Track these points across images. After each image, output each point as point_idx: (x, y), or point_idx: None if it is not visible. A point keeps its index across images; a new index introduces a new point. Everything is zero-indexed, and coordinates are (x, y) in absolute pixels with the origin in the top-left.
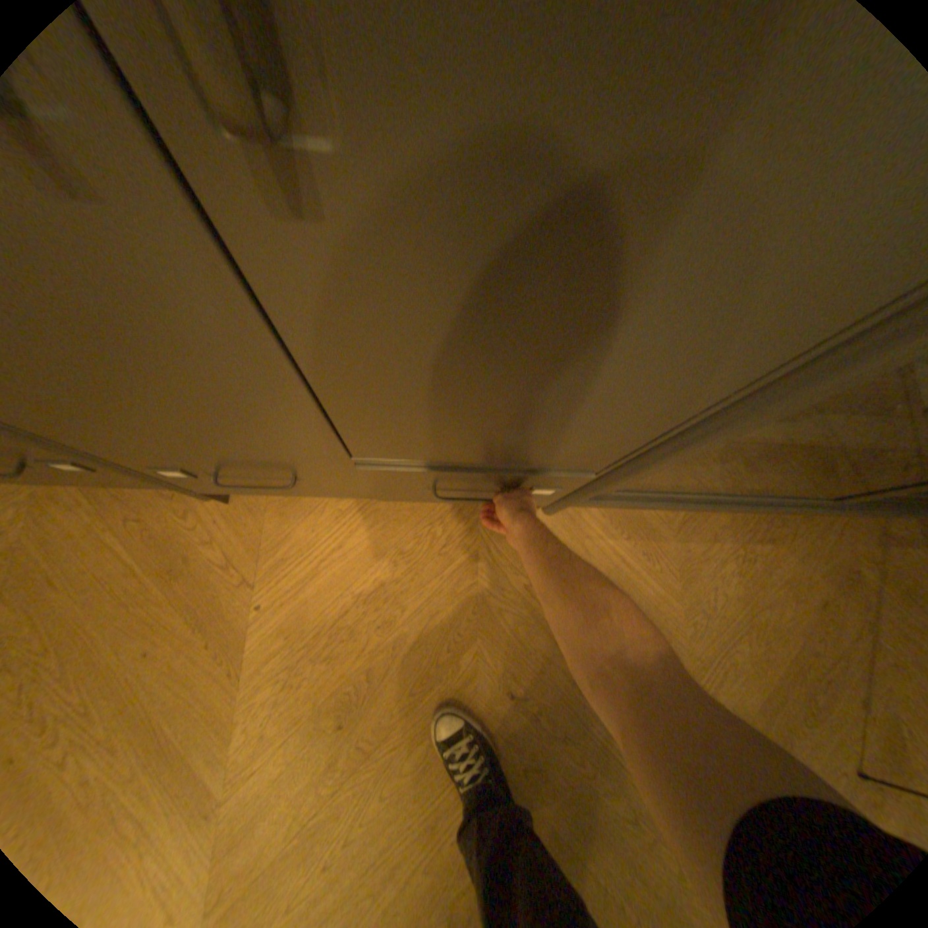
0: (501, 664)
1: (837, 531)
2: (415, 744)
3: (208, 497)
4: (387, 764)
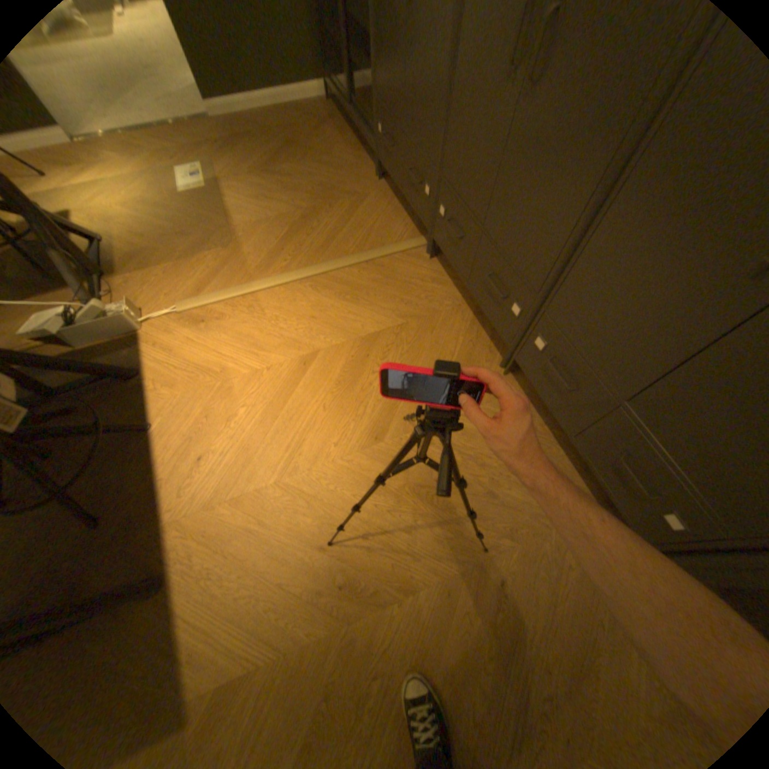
0: (519, 571)
1: None
2: (451, 532)
3: (510, 366)
4: (434, 519)
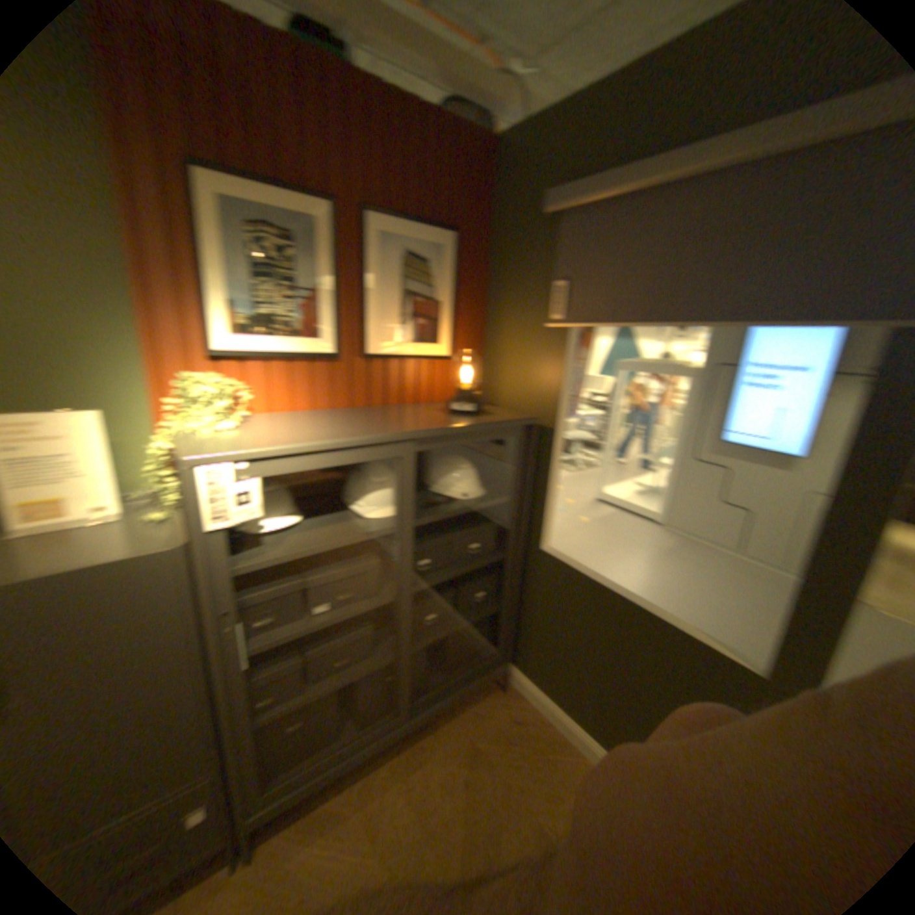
0: None
1: (454, 731)
2: None
3: None
4: None
